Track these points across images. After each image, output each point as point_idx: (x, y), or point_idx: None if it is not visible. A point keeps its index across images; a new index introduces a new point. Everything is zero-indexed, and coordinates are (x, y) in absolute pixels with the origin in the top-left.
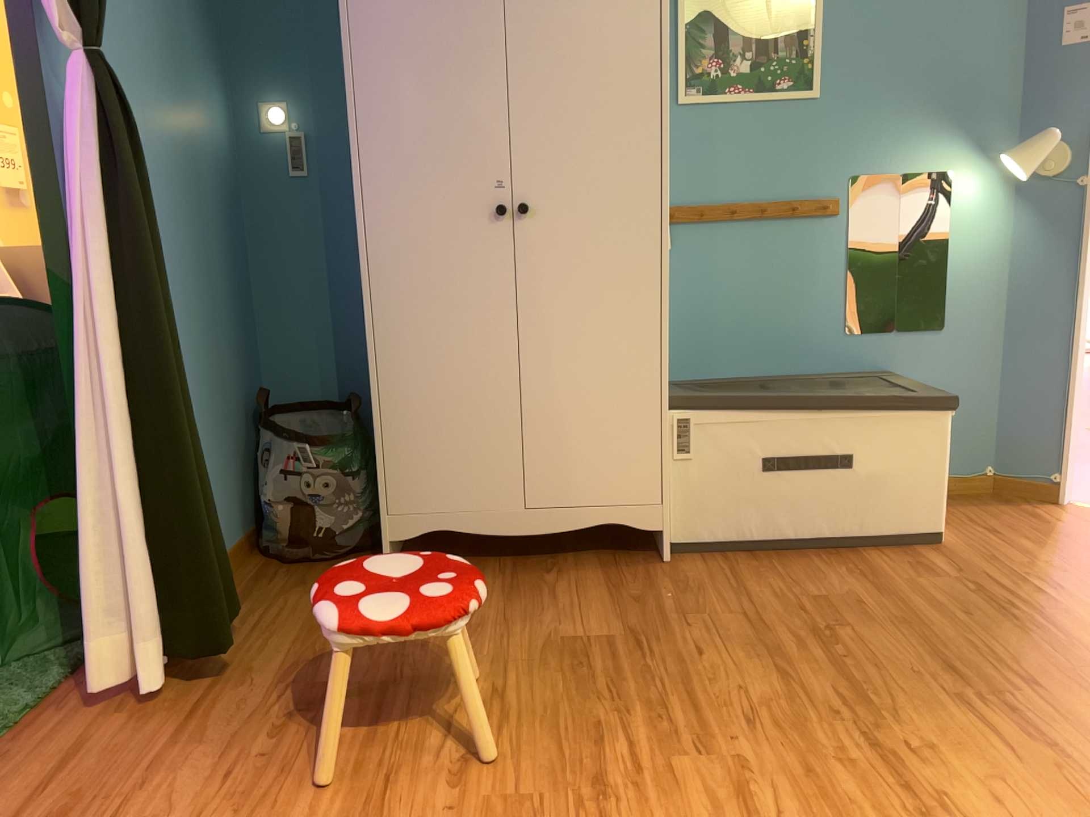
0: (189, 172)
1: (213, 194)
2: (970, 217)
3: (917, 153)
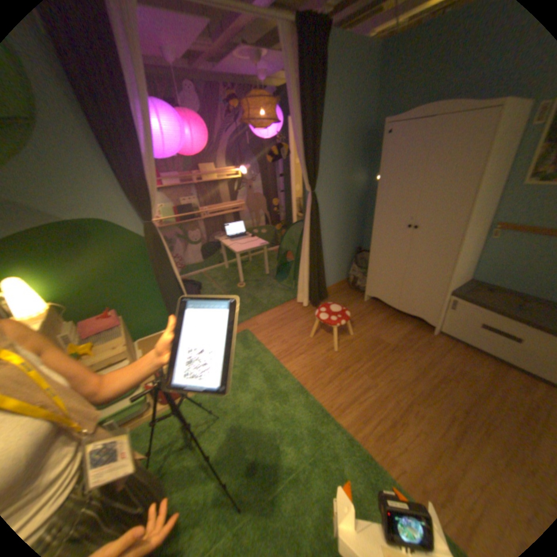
0: (345, 199)
1: (353, 201)
2: None
3: None
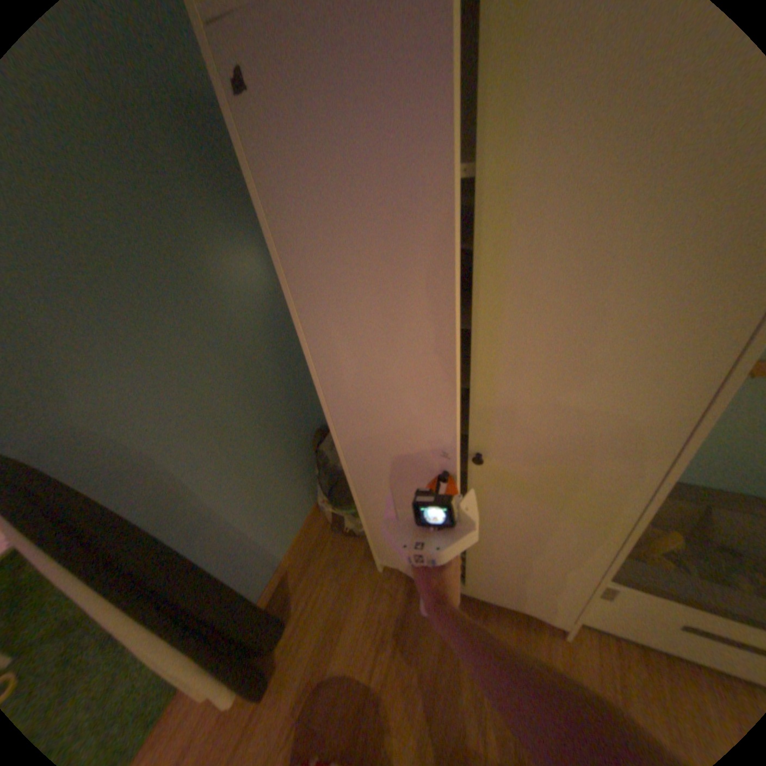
0: (219, 353)
1: (251, 344)
2: None
3: None
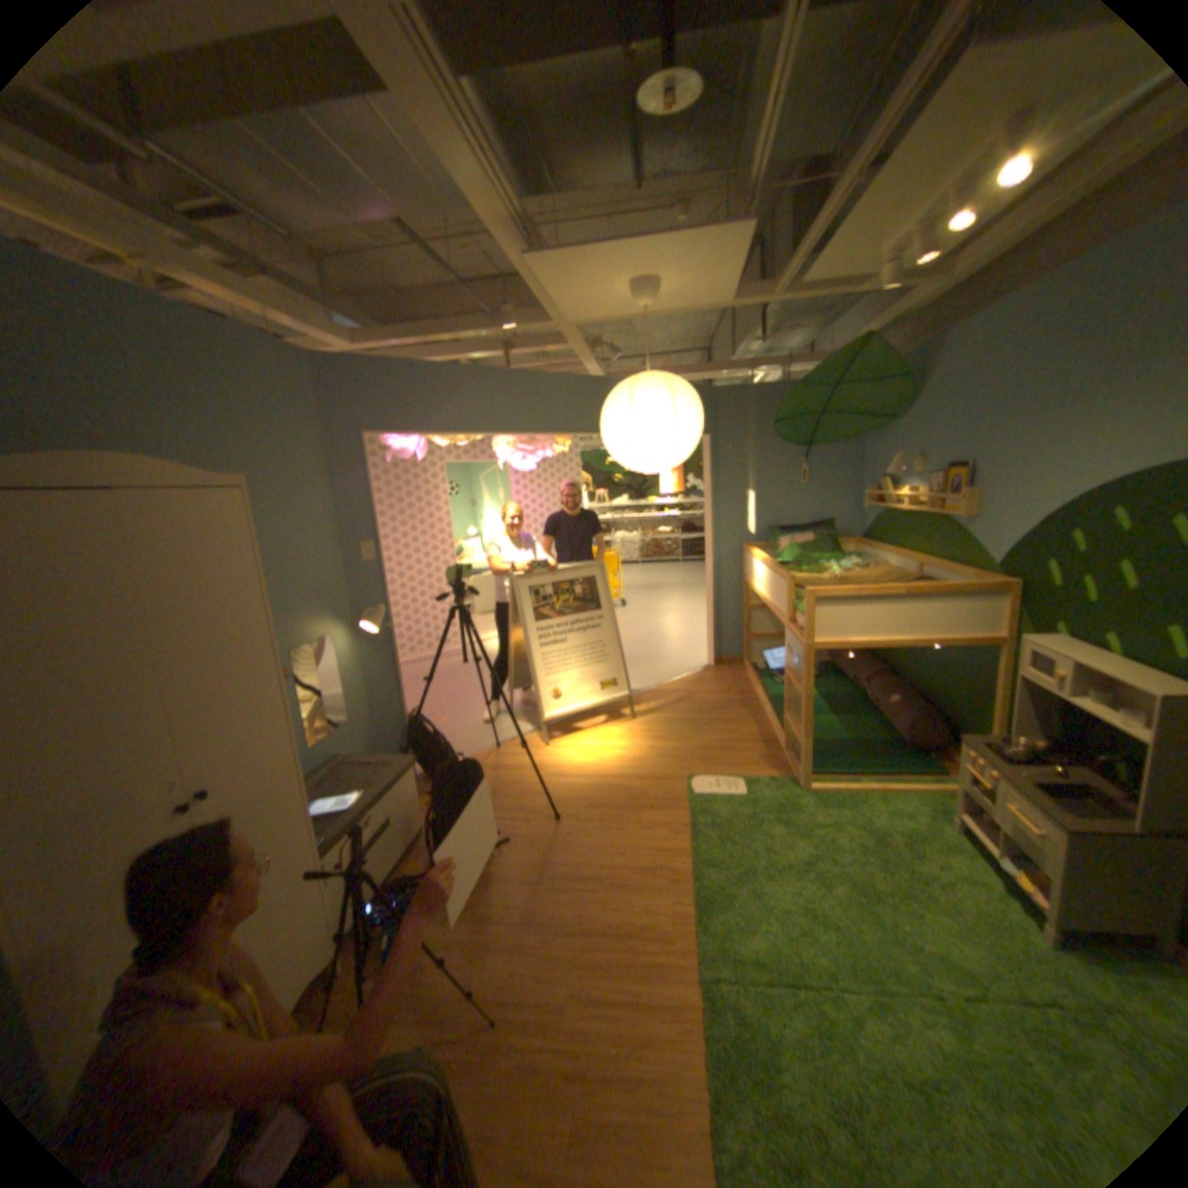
0: None
1: None
2: (342, 655)
3: (314, 629)
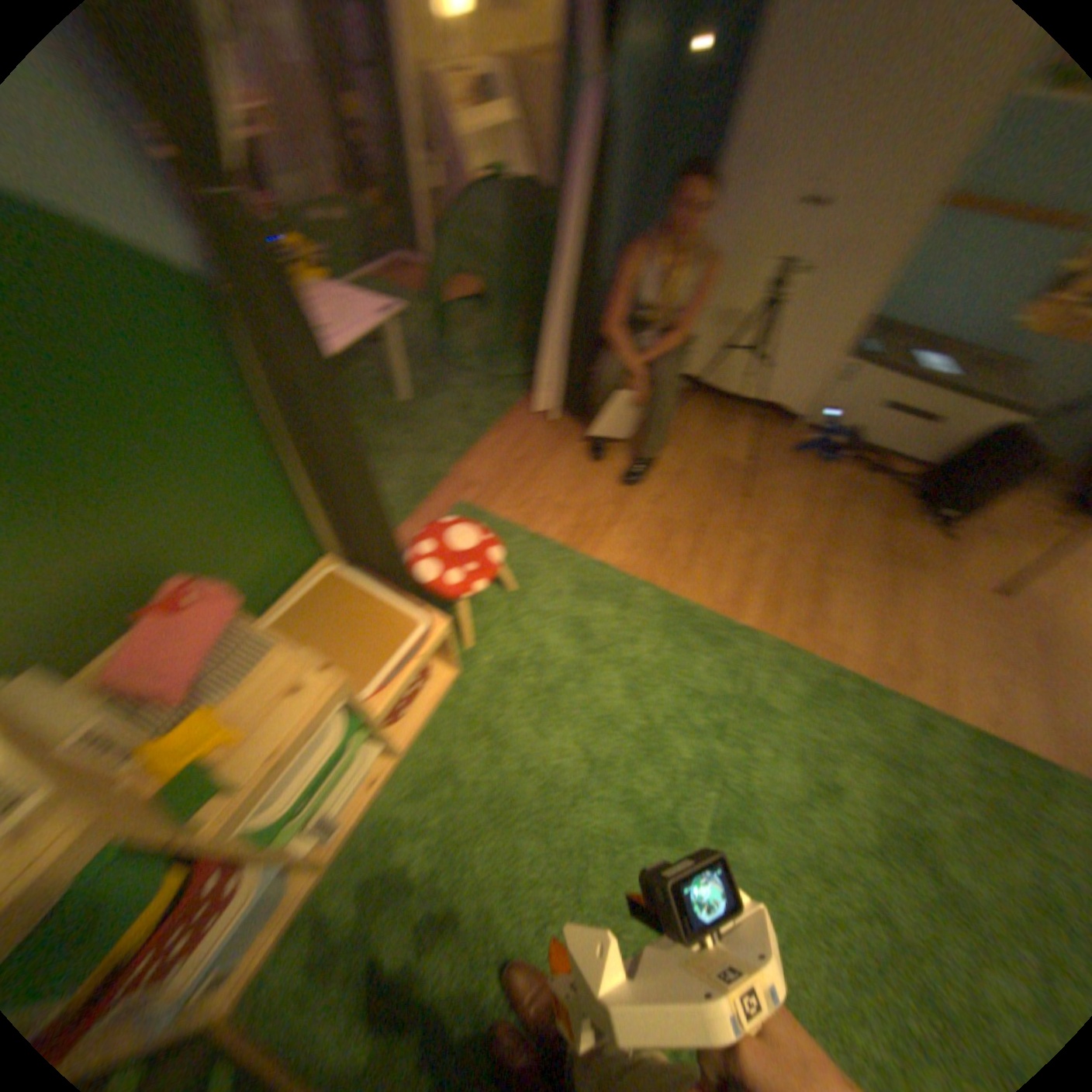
0: (633, 113)
1: (642, 122)
2: None
3: None
